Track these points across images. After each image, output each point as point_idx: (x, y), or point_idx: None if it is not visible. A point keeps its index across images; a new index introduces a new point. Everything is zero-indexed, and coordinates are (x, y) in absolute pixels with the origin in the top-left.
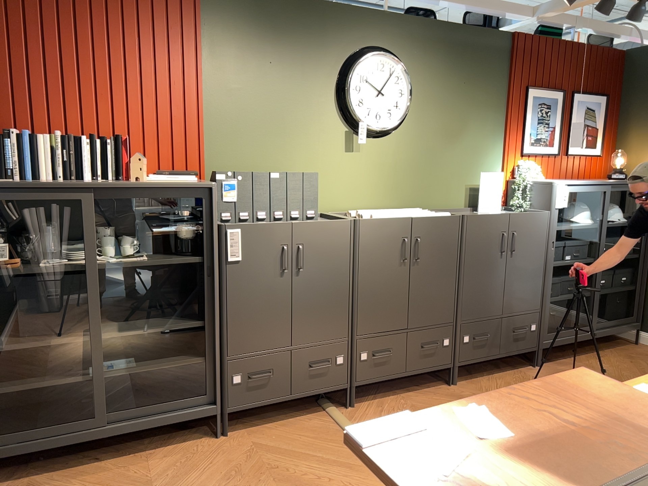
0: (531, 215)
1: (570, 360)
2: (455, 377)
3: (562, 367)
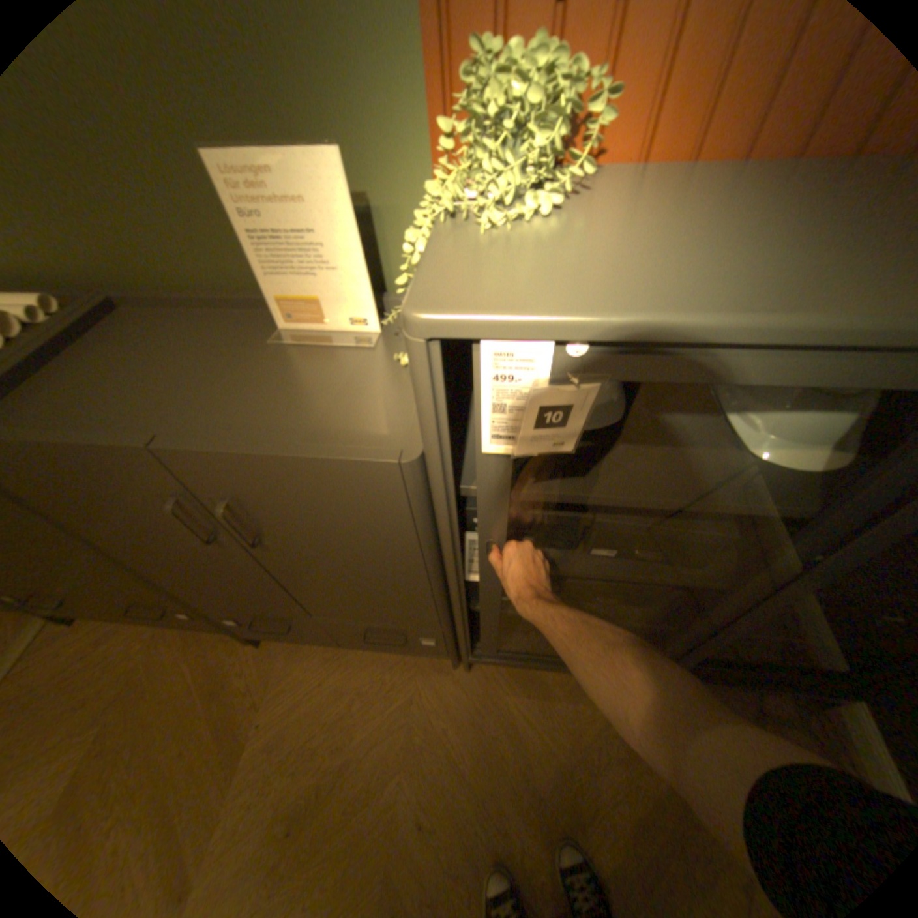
0: (286, 464)
1: (558, 683)
2: (247, 642)
3: (509, 697)
